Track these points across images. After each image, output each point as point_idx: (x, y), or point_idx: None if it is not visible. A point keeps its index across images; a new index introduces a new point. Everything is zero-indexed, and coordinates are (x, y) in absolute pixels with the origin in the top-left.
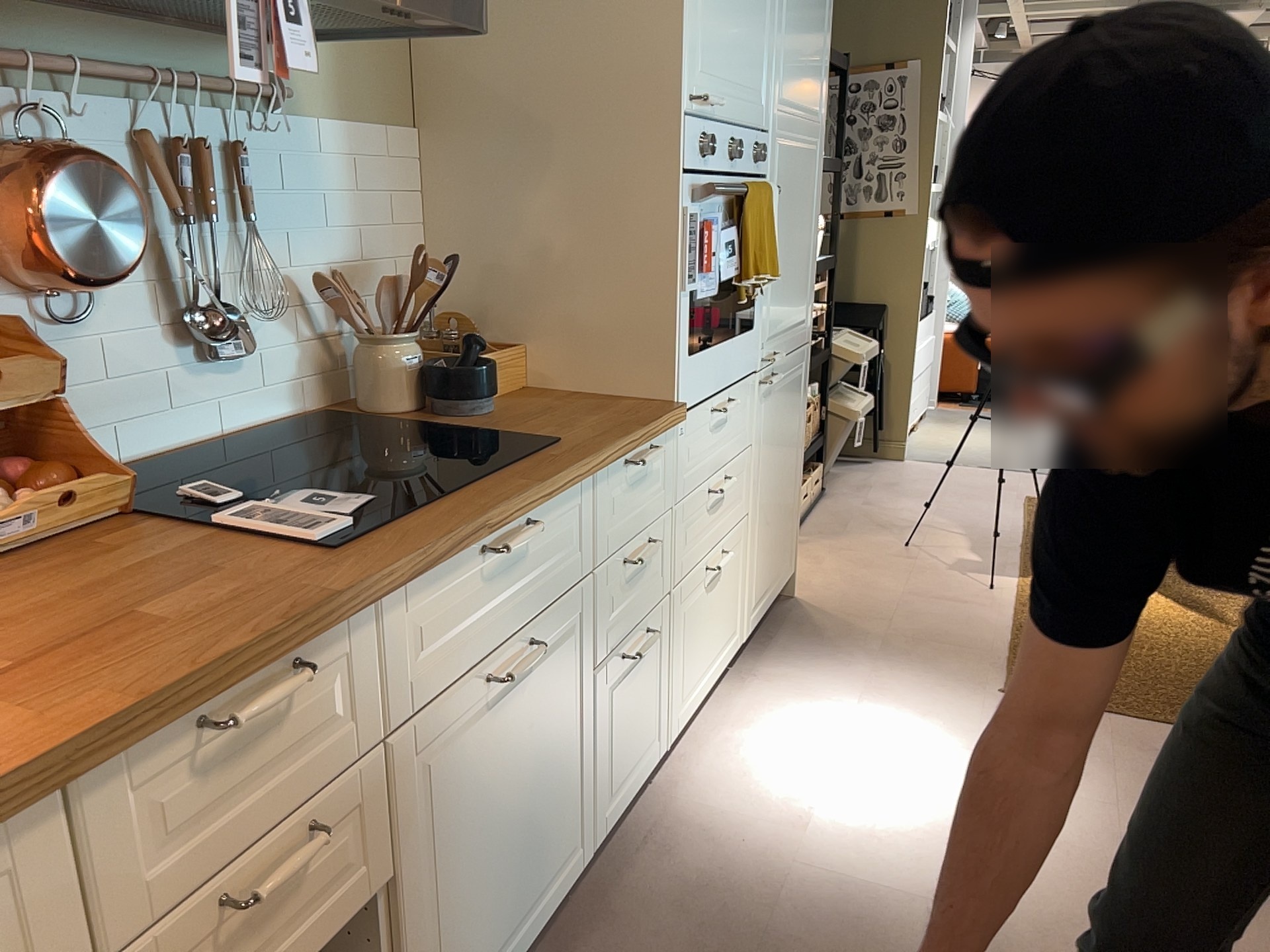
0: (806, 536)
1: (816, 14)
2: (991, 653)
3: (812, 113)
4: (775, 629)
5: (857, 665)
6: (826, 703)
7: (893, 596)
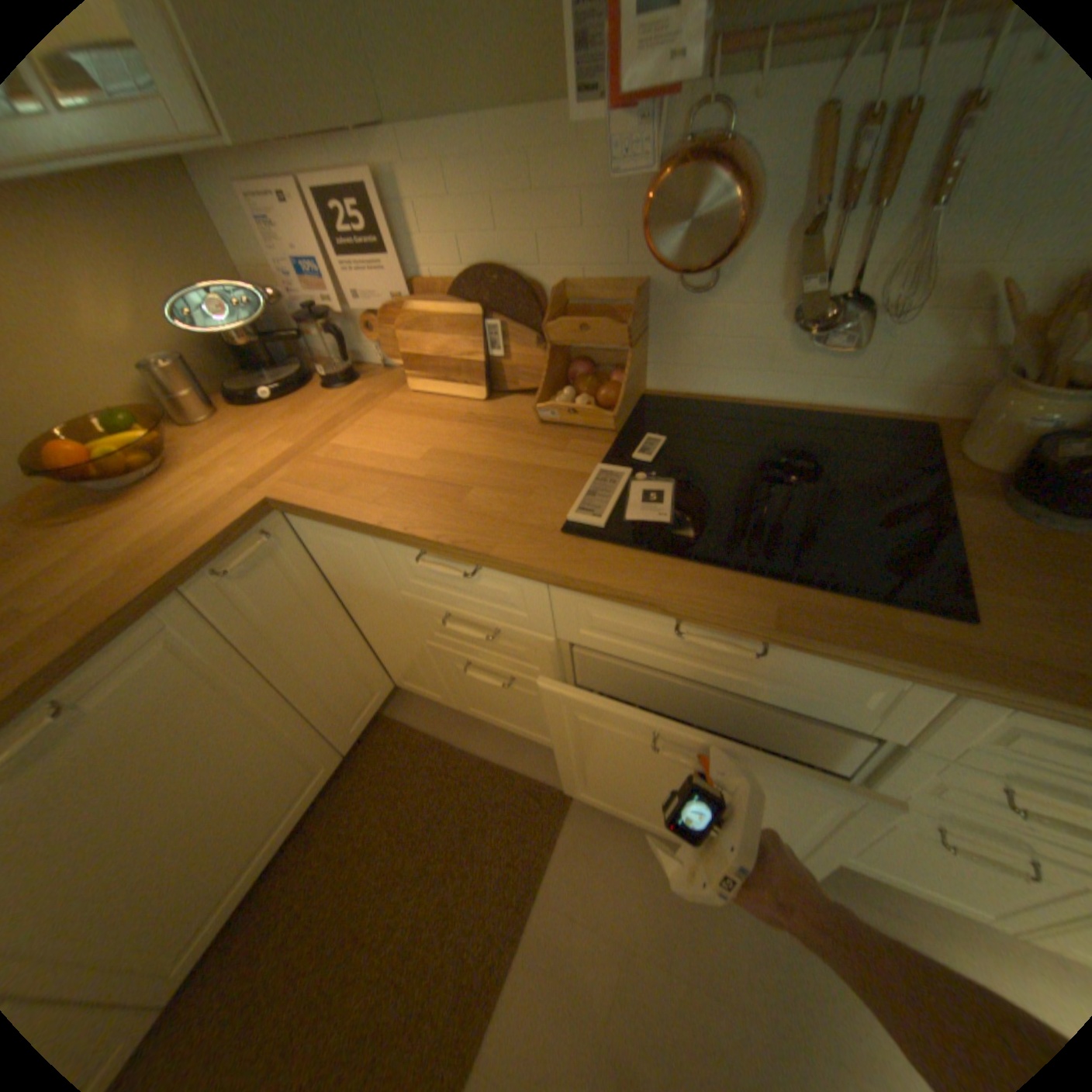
0: None
1: None
2: None
3: None
4: None
5: None
6: None
7: None
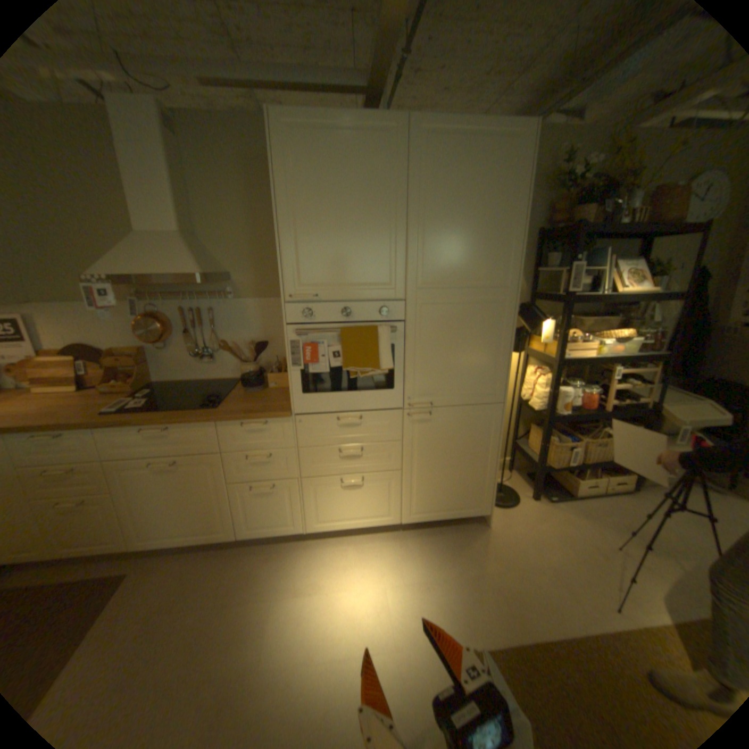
0: (565, 508)
1: (482, 229)
2: (522, 636)
3: (487, 283)
4: (450, 533)
5: (444, 574)
6: (397, 574)
7: (541, 565)
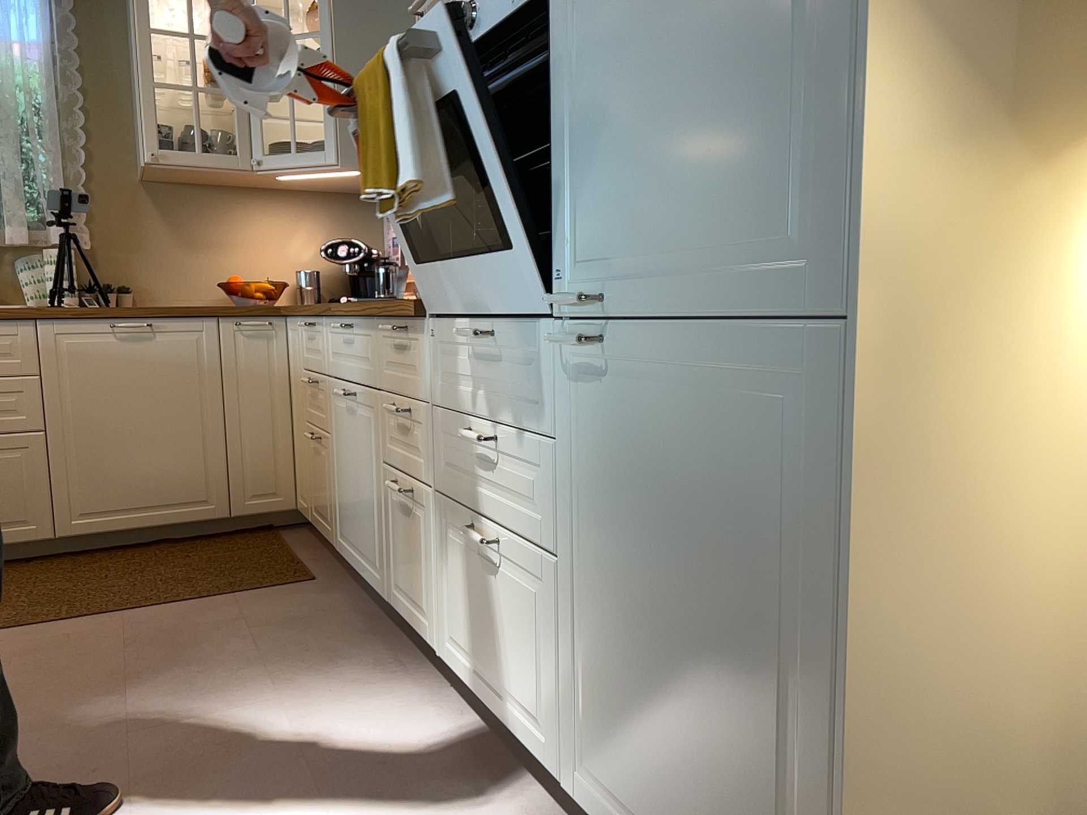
0: None
1: None
2: None
3: None
4: None
5: None
6: None
7: None
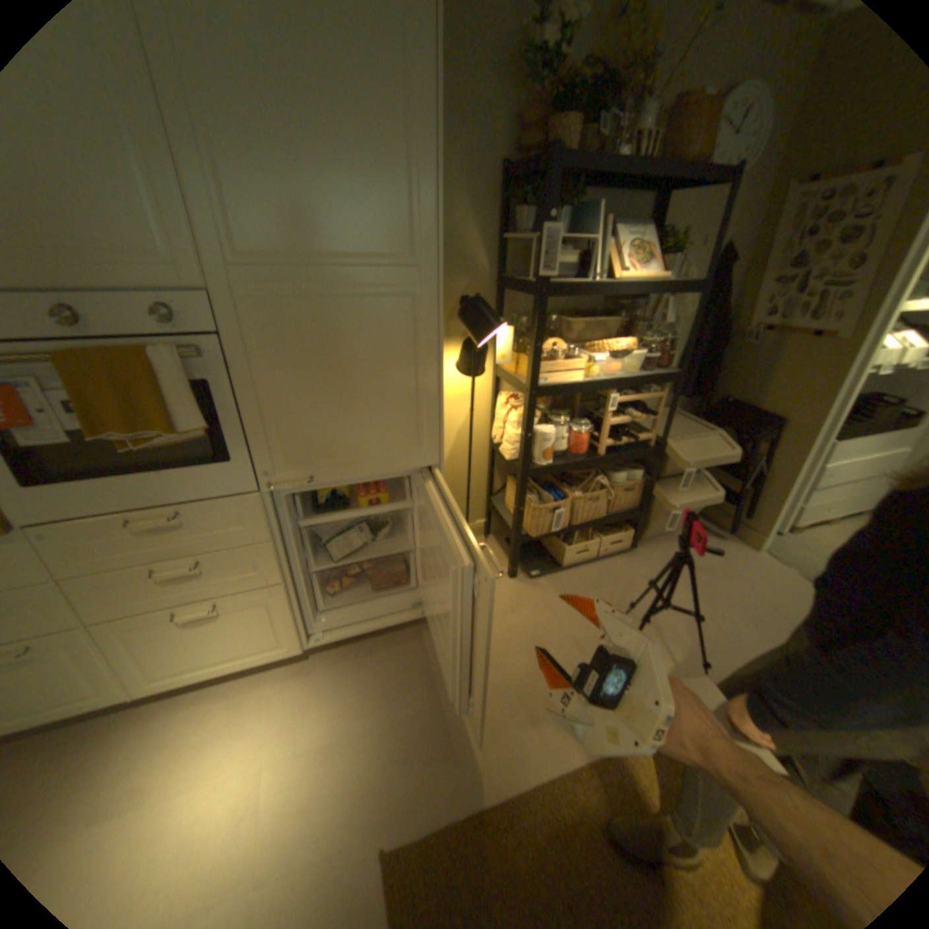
0: (546, 584)
1: (347, 134)
2: (454, 805)
3: (376, 255)
4: (384, 648)
5: (361, 722)
6: (287, 737)
7: (500, 680)
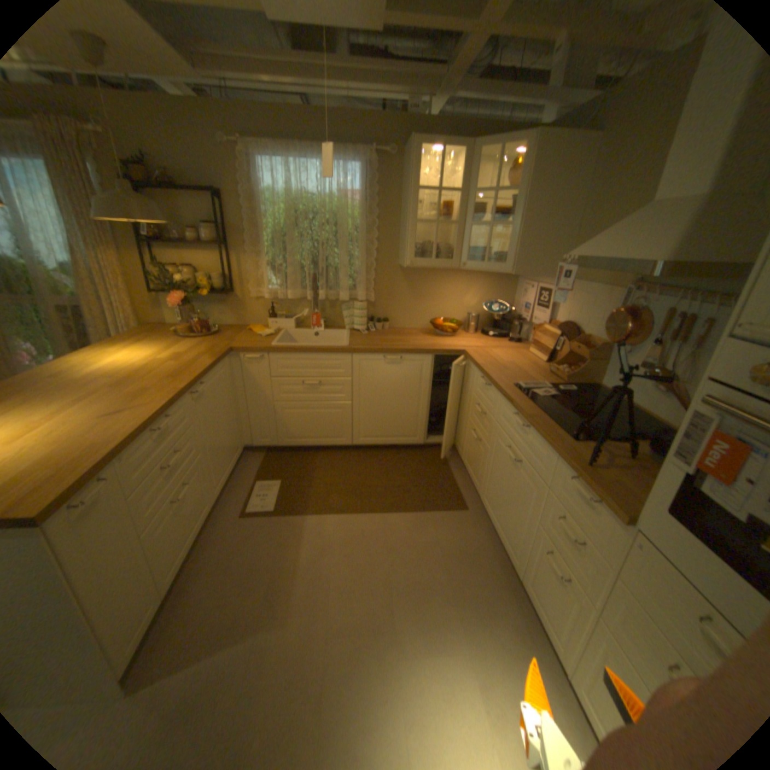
0: None
1: None
2: None
3: None
4: None
5: None
6: None
7: None
